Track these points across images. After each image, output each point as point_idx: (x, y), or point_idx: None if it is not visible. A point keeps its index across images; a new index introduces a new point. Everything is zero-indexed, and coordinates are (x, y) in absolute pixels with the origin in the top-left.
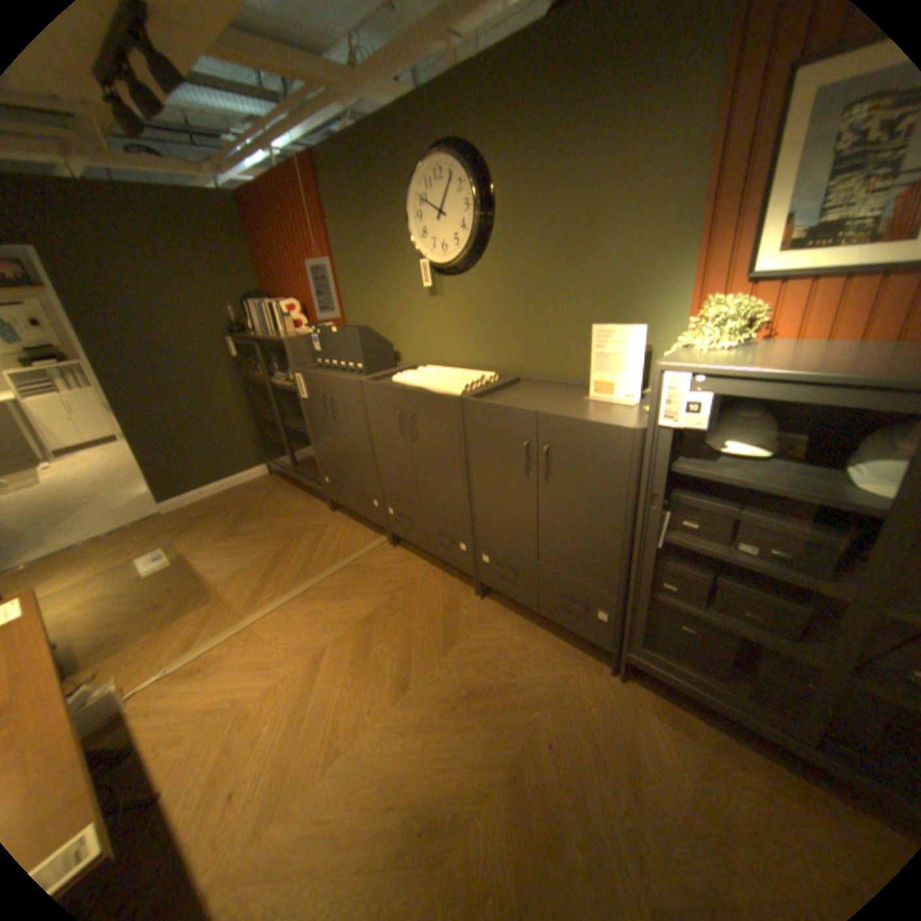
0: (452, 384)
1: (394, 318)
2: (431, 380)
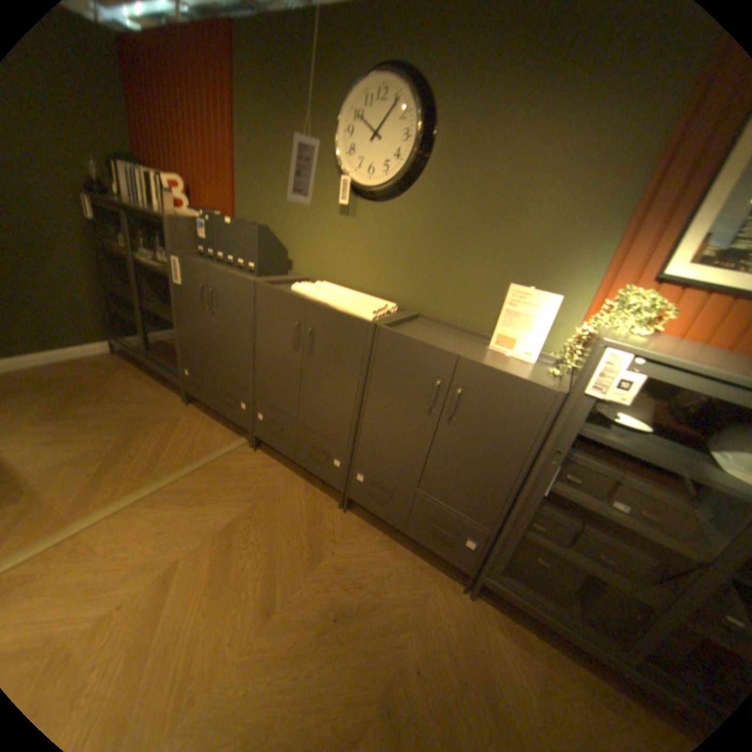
0: (358, 306)
1: (294, 224)
2: (335, 297)
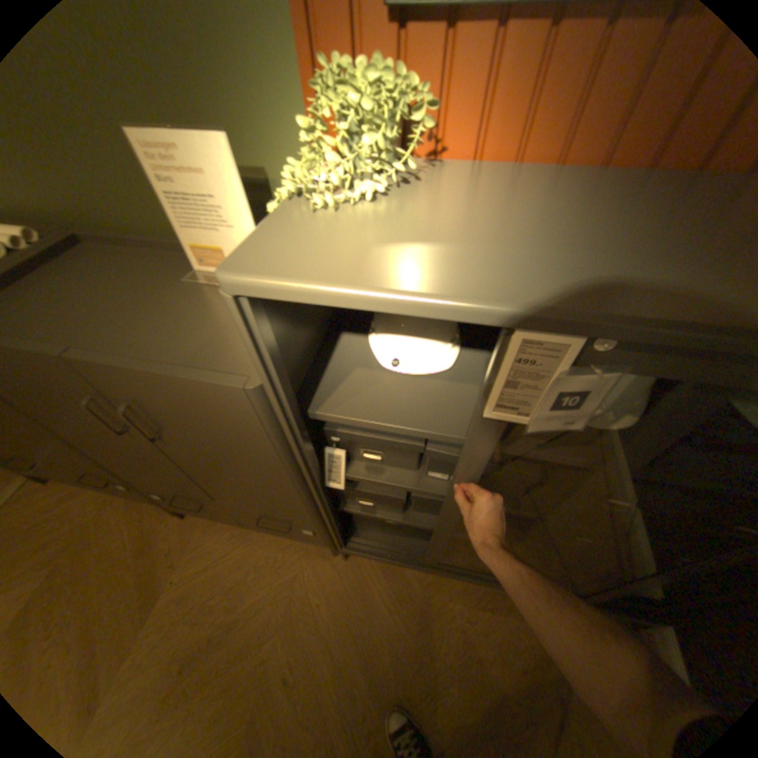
0: None
1: None
2: None
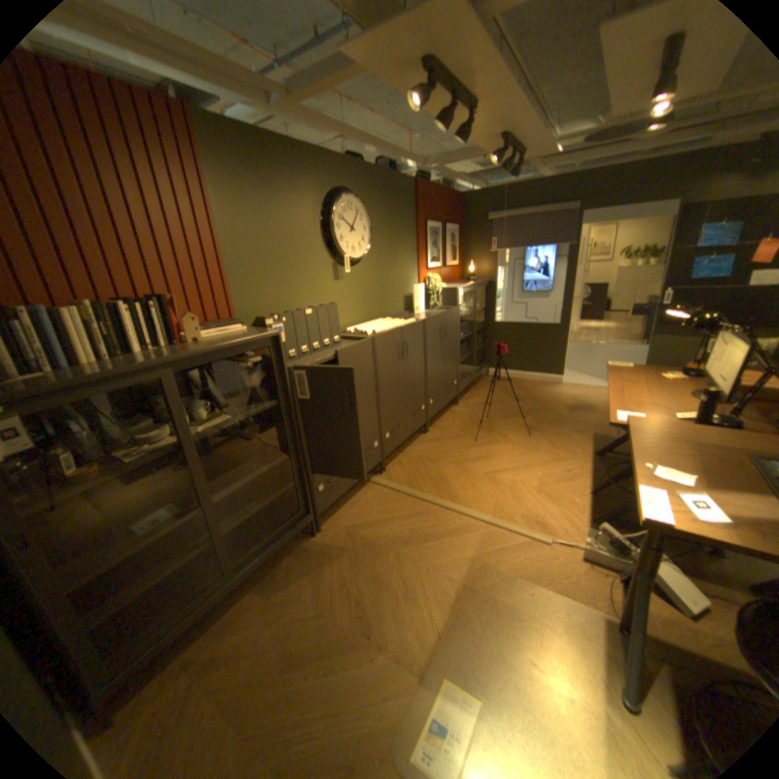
0: (398, 322)
1: (303, 301)
2: (388, 324)
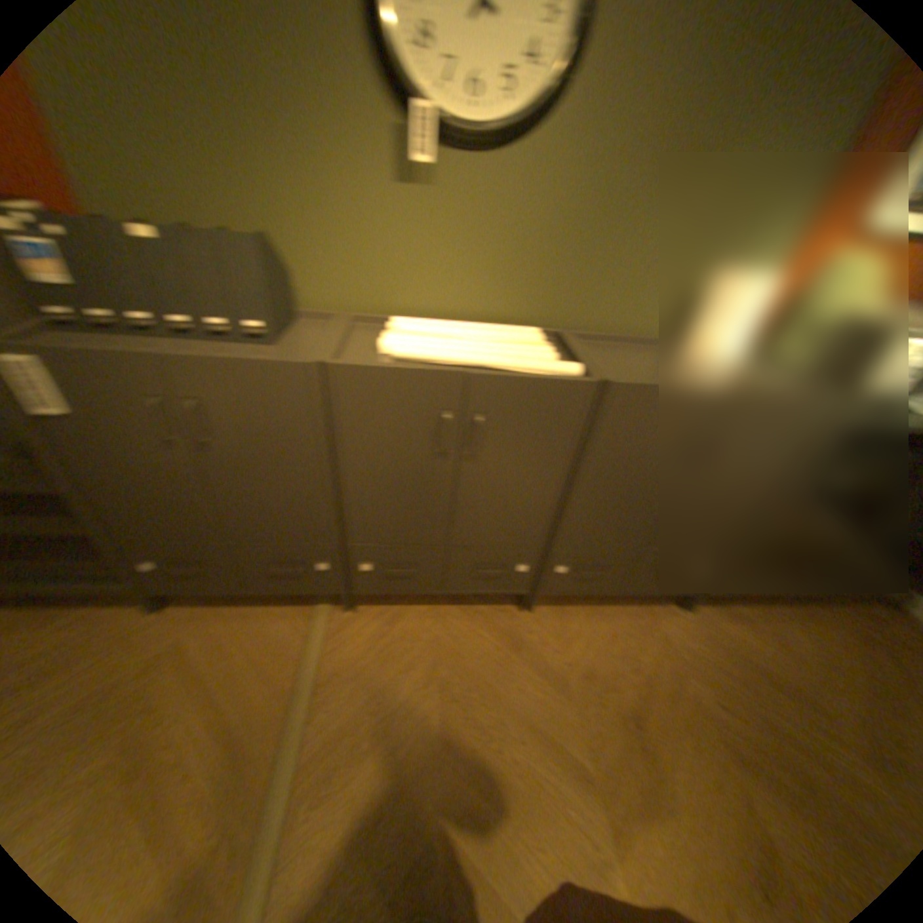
0: (531, 354)
1: (283, 213)
2: (482, 349)
